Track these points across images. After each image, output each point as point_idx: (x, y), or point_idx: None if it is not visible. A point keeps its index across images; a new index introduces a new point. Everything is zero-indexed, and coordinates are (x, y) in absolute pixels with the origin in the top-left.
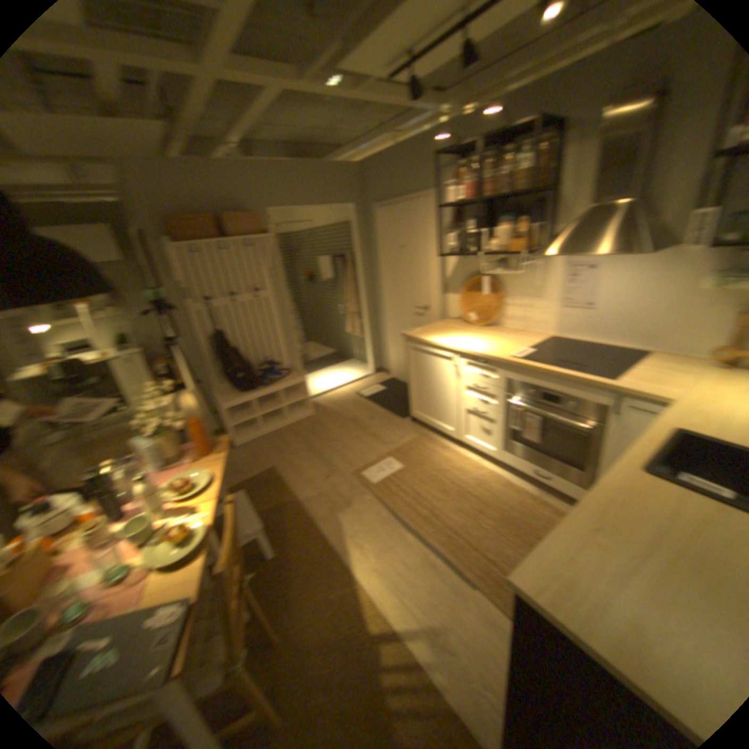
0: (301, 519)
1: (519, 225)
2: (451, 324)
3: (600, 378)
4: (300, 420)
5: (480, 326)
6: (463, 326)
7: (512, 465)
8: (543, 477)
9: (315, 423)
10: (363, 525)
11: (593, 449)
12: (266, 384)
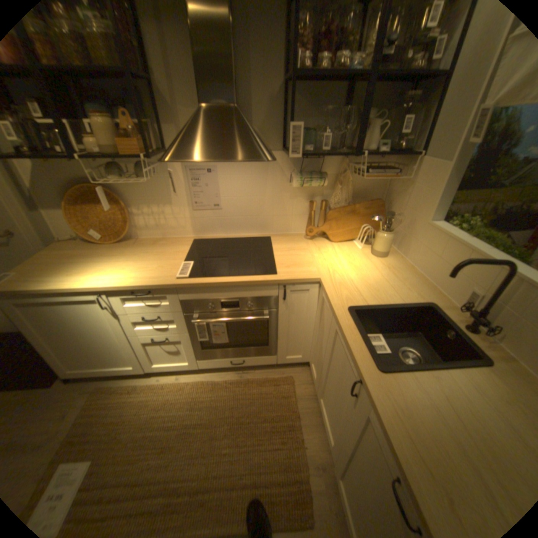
0: None
1: (113, 120)
2: (64, 250)
3: (265, 275)
4: None
5: (110, 245)
6: (87, 250)
7: (208, 367)
8: (236, 363)
9: None
10: None
11: (269, 328)
12: None
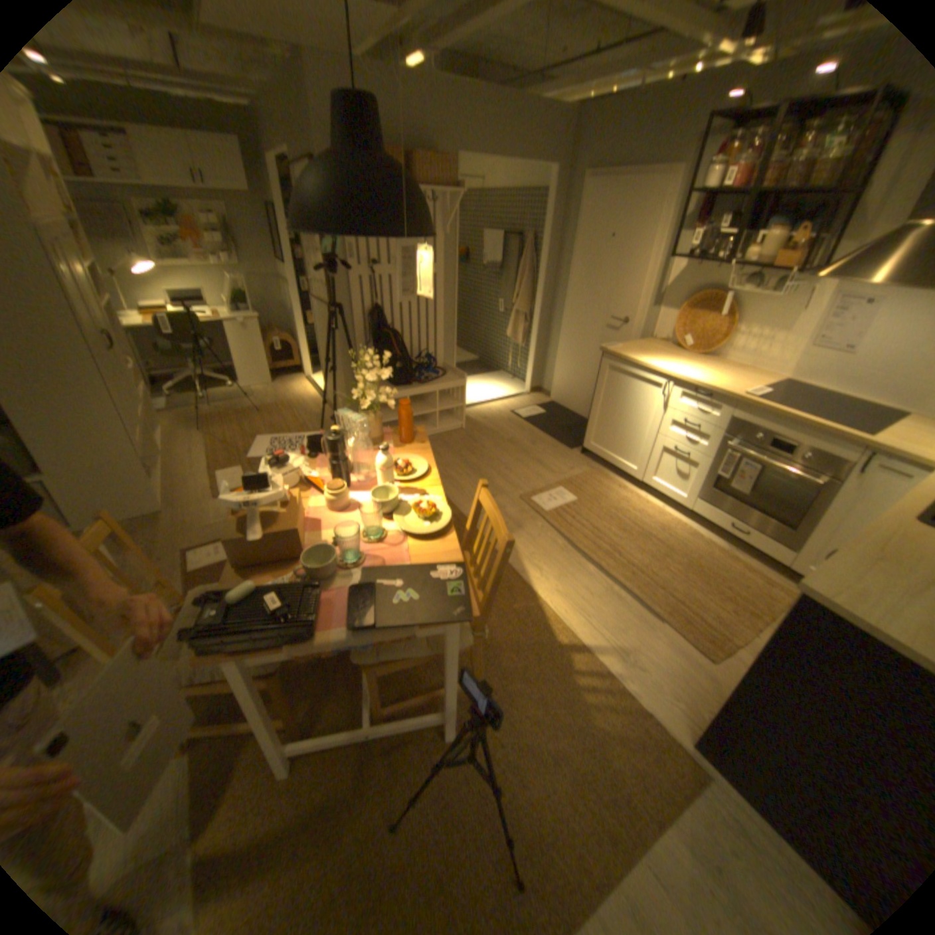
0: None
1: (787, 232)
2: (655, 344)
3: (853, 430)
4: (445, 431)
5: (694, 353)
6: (673, 350)
7: (702, 515)
8: (738, 530)
9: (464, 437)
10: (536, 548)
11: (813, 507)
12: (416, 381)
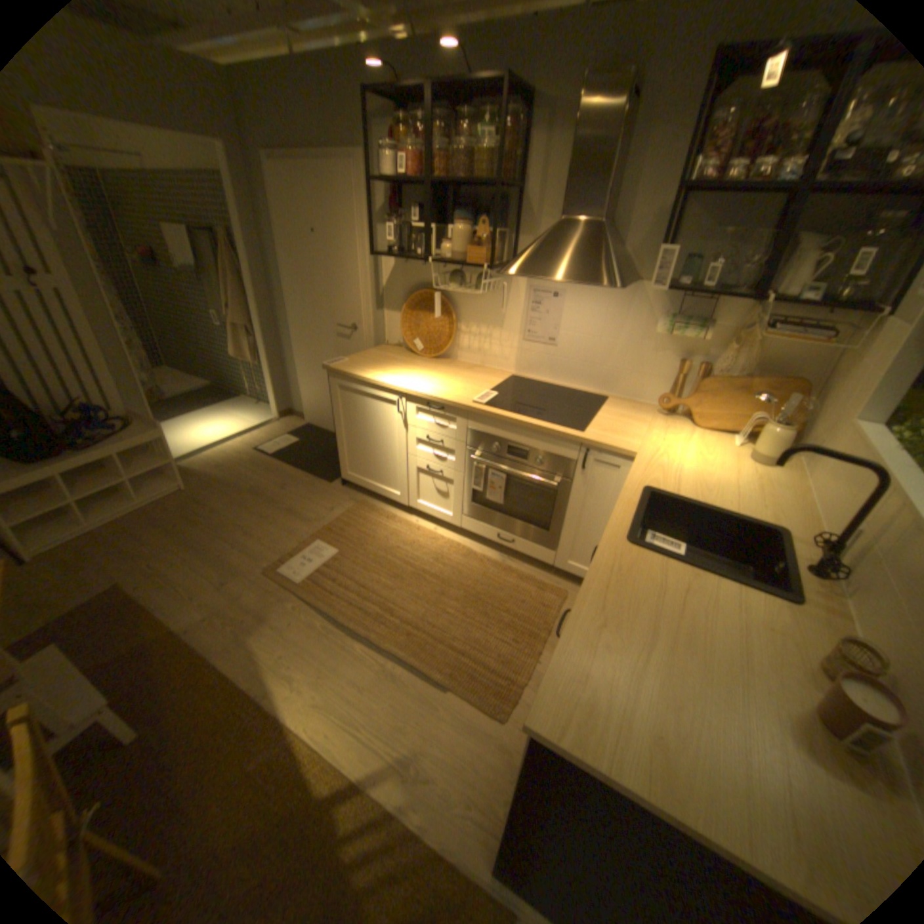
0: (178, 662)
1: (474, 227)
2: (388, 353)
3: (567, 429)
4: (154, 501)
5: (427, 359)
6: (405, 357)
7: (471, 530)
8: (504, 540)
9: (184, 503)
10: (285, 647)
11: (556, 506)
12: (73, 447)
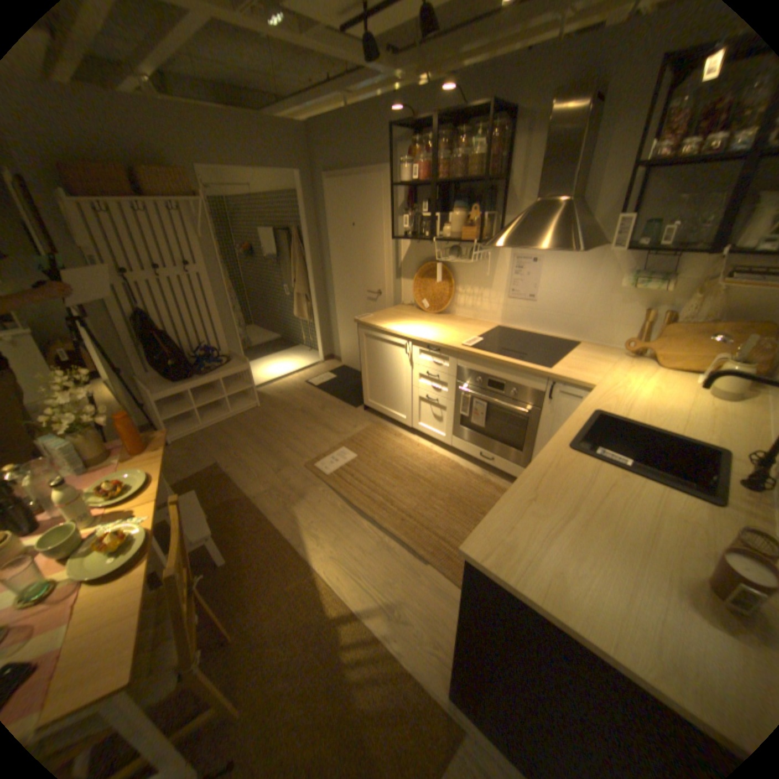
0: (248, 516)
1: (469, 213)
2: (402, 310)
3: (537, 366)
4: (241, 413)
5: (431, 314)
6: (415, 314)
7: (459, 449)
8: (486, 458)
9: (258, 416)
10: (315, 516)
11: (528, 431)
12: (198, 373)
